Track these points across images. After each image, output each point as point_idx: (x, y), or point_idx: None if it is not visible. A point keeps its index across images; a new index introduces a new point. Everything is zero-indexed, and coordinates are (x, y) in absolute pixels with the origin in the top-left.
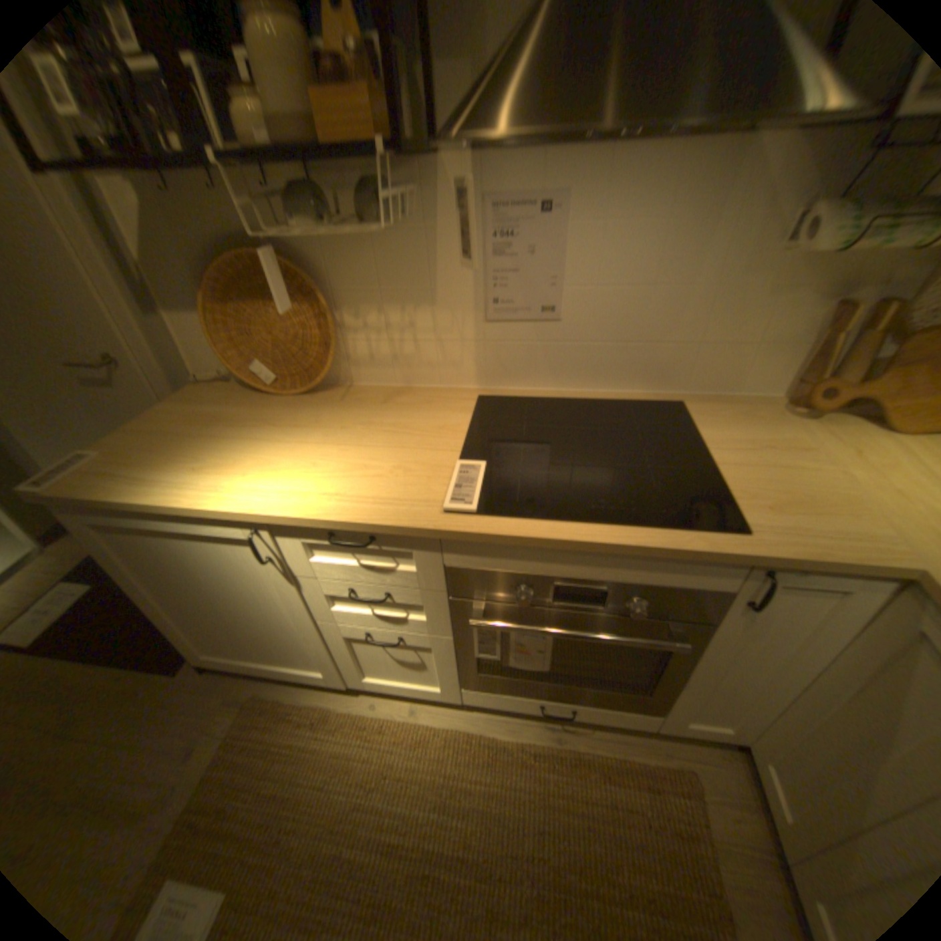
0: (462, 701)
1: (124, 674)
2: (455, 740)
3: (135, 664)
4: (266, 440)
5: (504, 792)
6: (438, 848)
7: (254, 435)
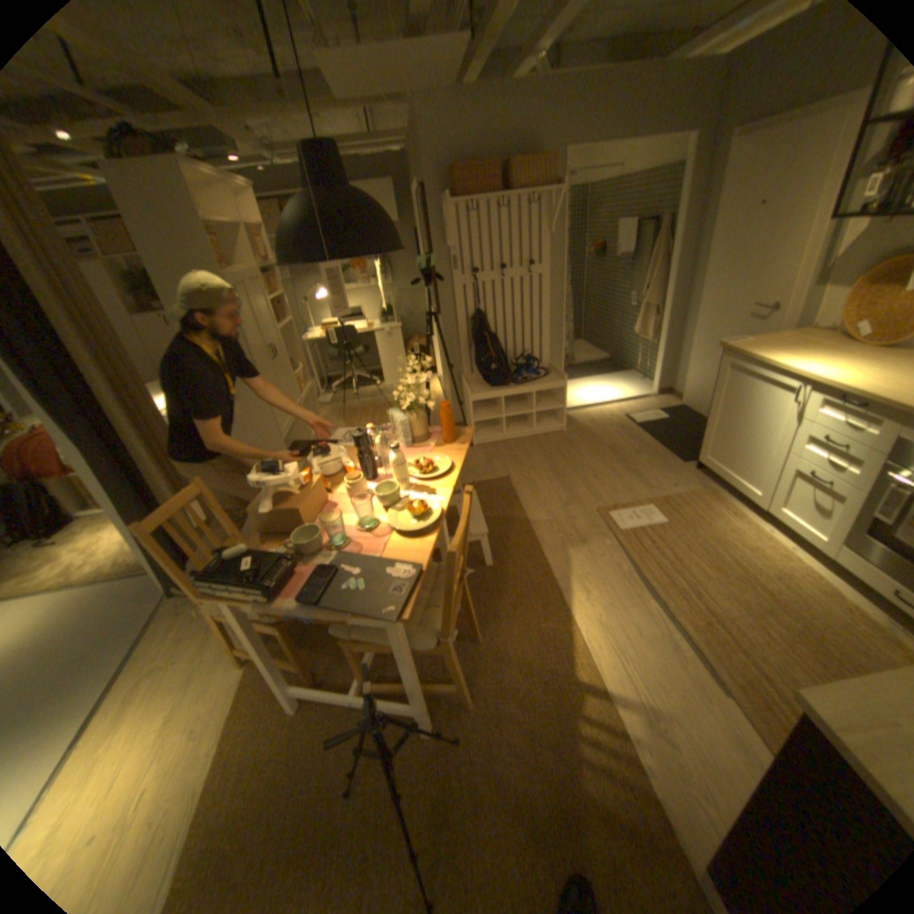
0: (836, 559)
1: (667, 451)
2: (813, 573)
3: (673, 451)
4: (839, 357)
5: (823, 605)
6: (764, 583)
7: (834, 354)
